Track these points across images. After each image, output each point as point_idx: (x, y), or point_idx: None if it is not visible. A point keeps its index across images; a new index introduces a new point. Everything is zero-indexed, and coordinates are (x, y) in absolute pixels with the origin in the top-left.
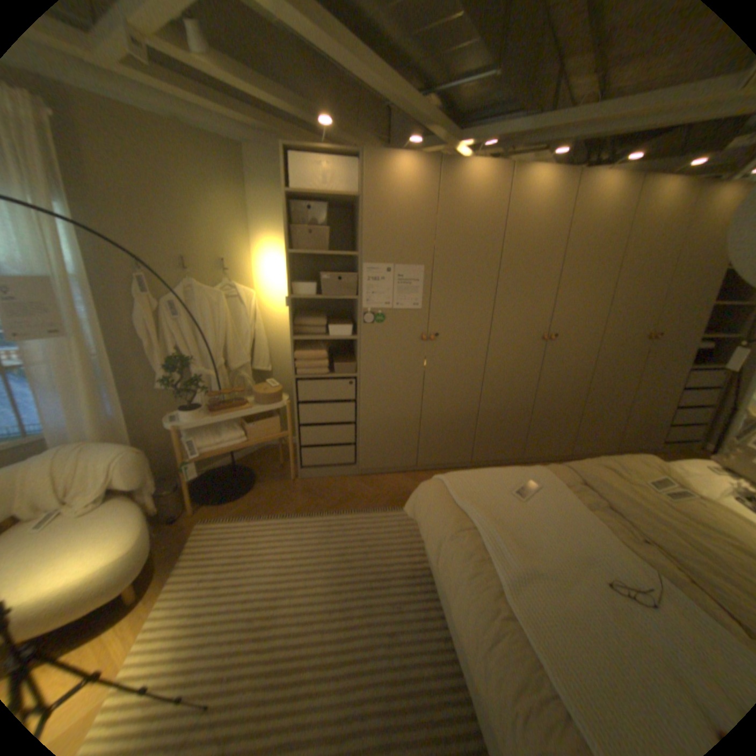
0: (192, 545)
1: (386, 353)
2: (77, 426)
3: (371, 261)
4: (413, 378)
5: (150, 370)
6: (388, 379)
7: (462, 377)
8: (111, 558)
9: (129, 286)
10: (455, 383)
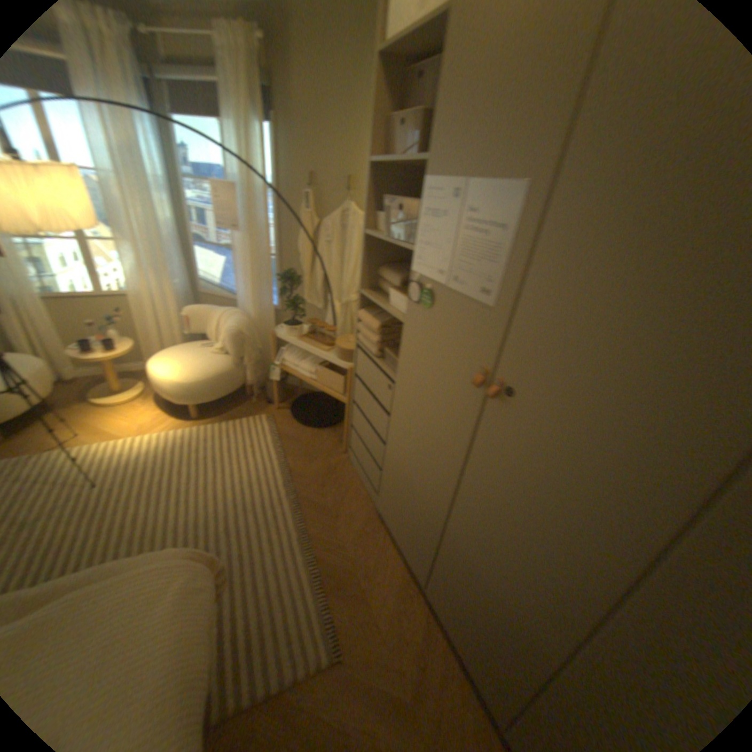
0: (243, 422)
1: (424, 369)
2: (248, 301)
3: (436, 169)
4: (449, 448)
5: (306, 282)
6: (418, 416)
7: (540, 546)
8: (174, 380)
9: (302, 202)
10: (520, 542)
